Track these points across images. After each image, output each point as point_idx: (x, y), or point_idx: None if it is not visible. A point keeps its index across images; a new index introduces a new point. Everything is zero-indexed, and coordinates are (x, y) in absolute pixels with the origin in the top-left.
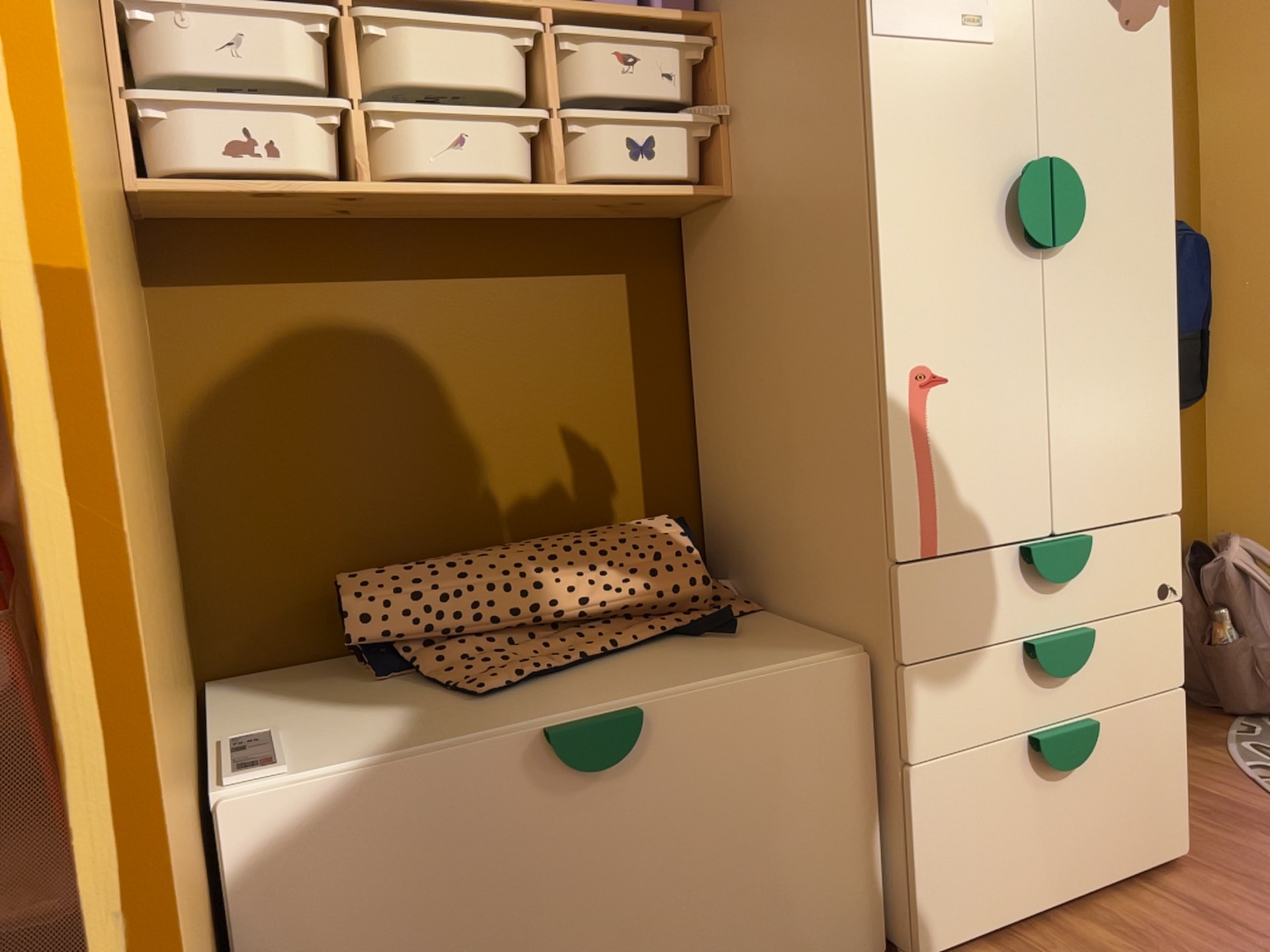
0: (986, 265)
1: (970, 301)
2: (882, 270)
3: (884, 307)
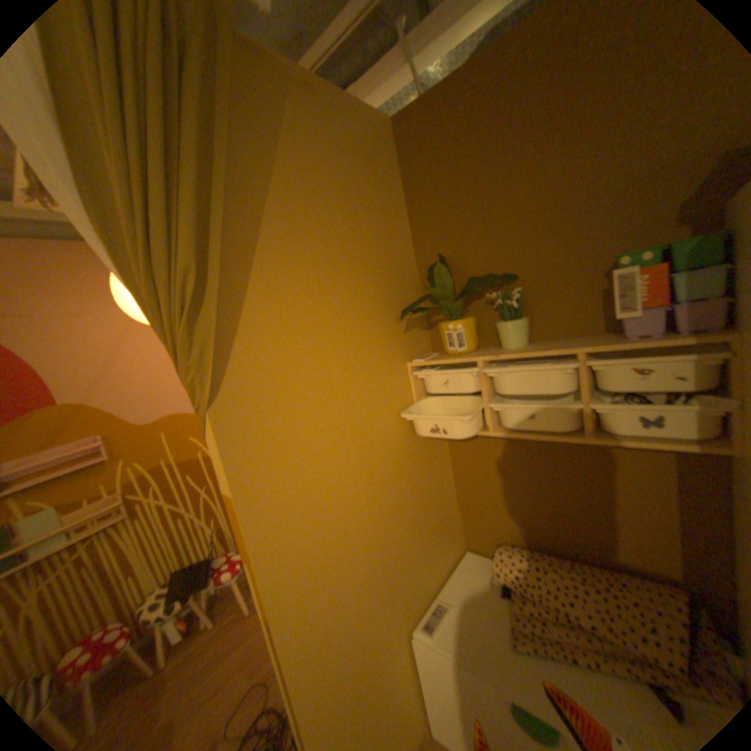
0: None
1: None
2: None
3: None
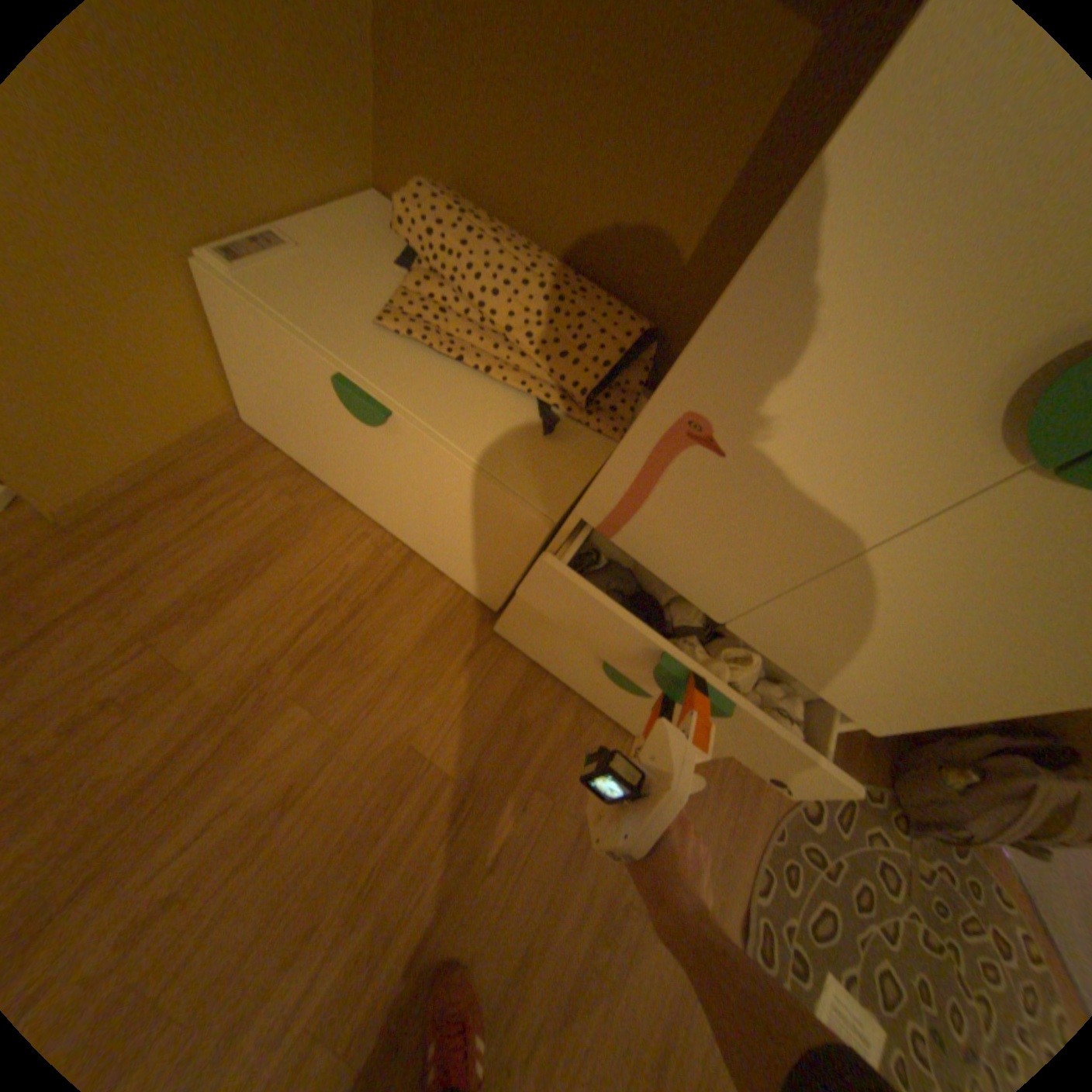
0: (915, 396)
1: (838, 414)
2: (750, 272)
3: (716, 320)
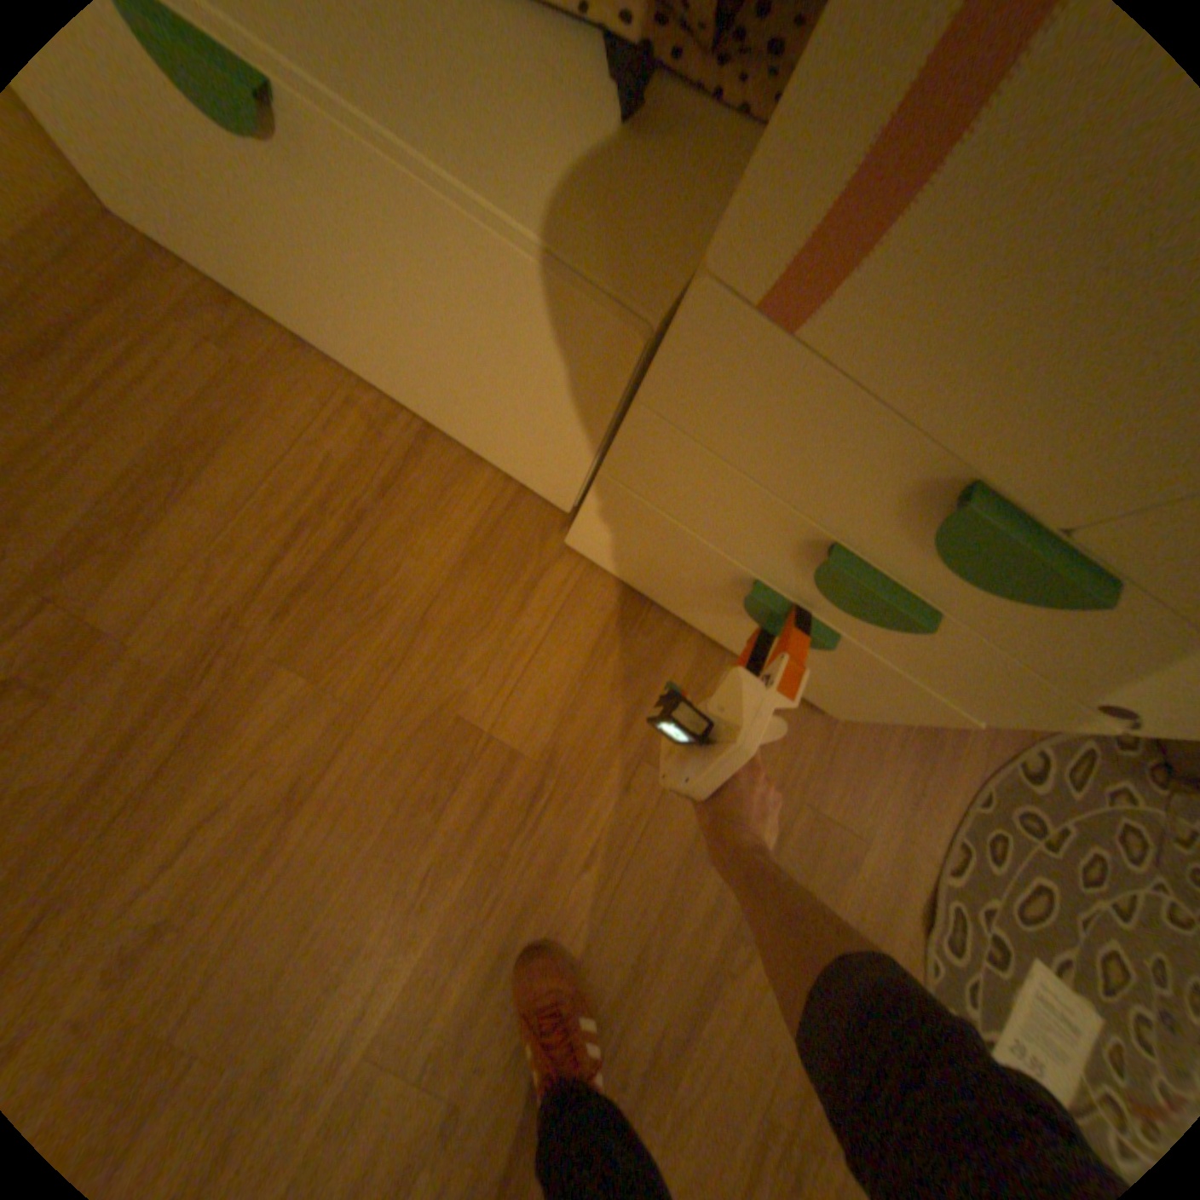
0: None
1: None
2: None
3: None
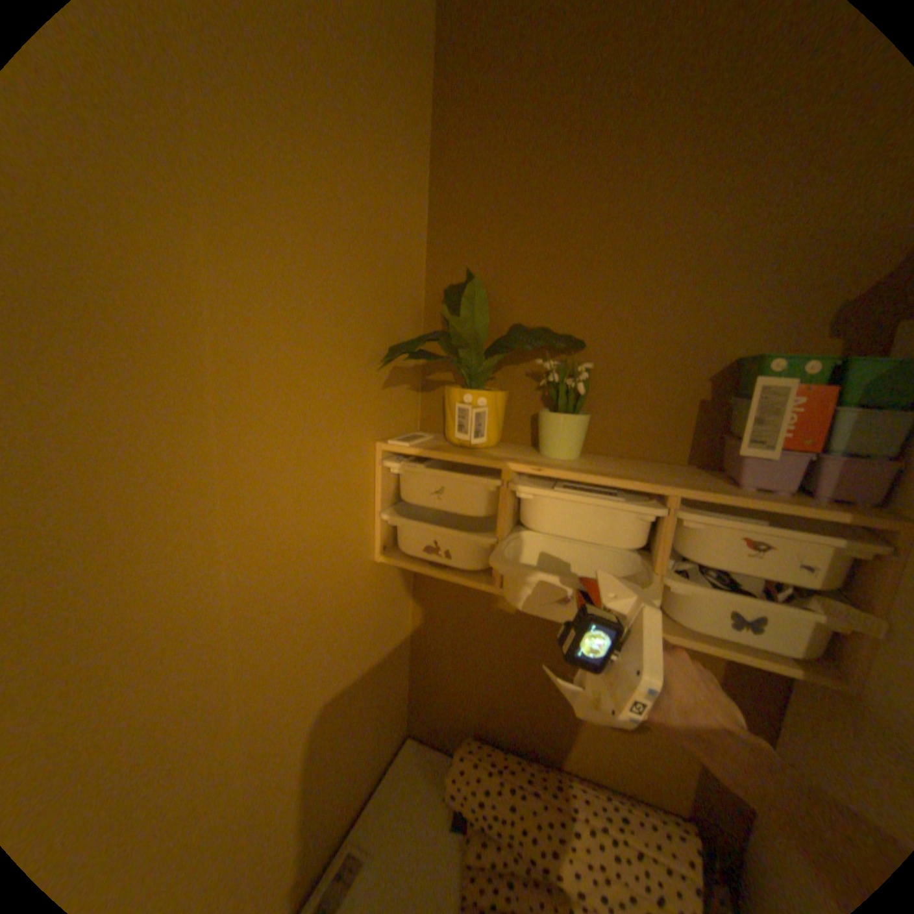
0: None
1: None
2: None
3: None
